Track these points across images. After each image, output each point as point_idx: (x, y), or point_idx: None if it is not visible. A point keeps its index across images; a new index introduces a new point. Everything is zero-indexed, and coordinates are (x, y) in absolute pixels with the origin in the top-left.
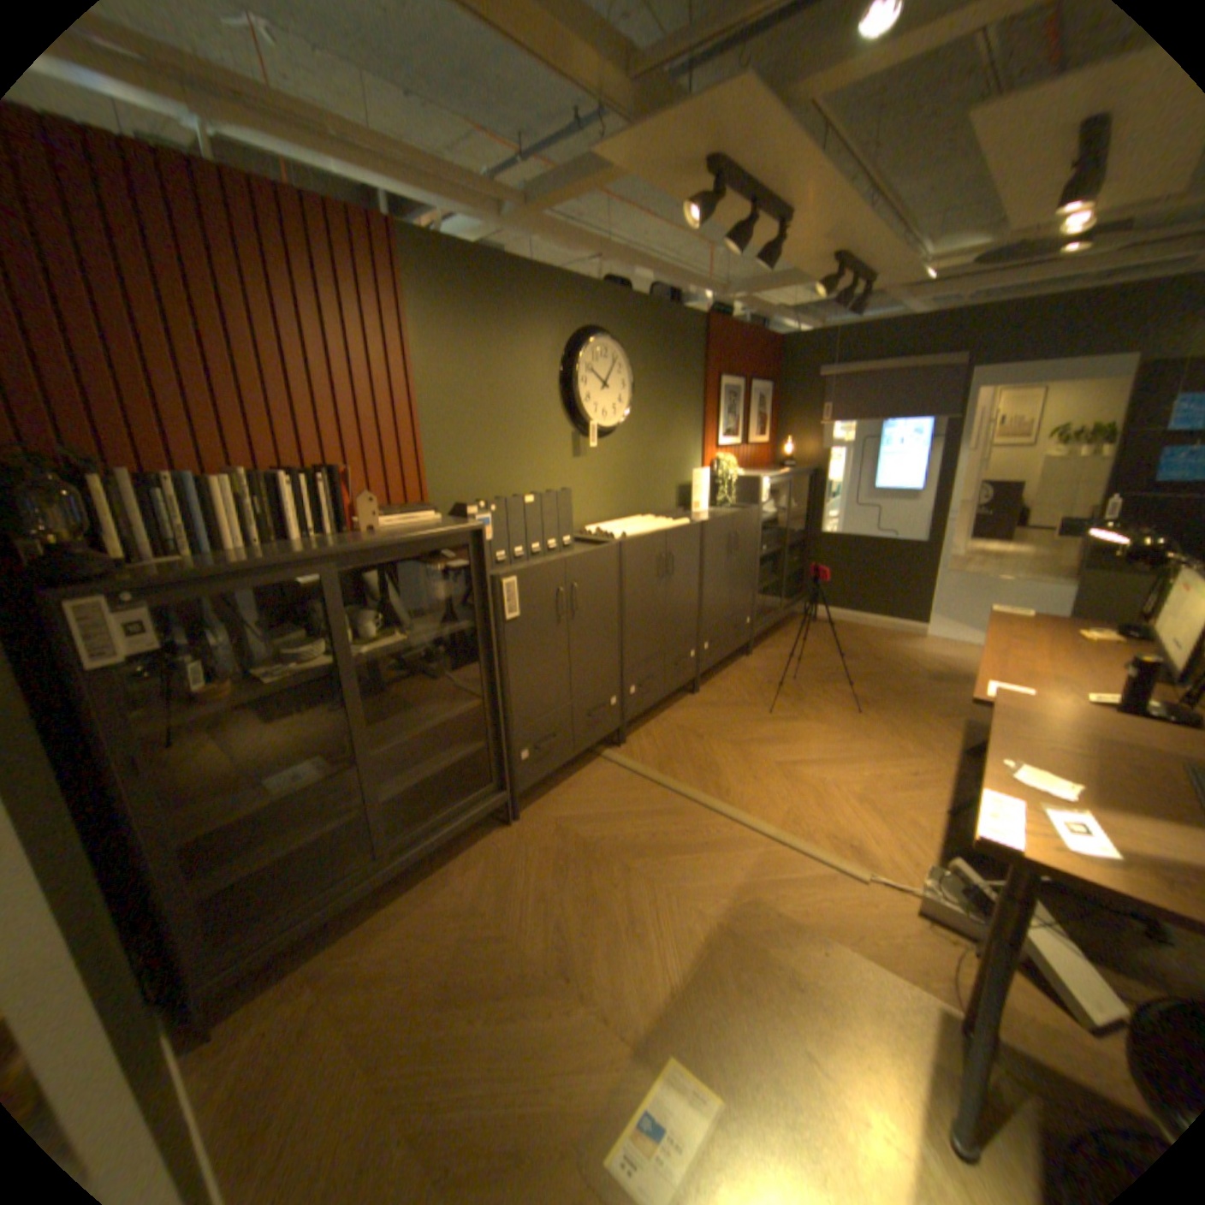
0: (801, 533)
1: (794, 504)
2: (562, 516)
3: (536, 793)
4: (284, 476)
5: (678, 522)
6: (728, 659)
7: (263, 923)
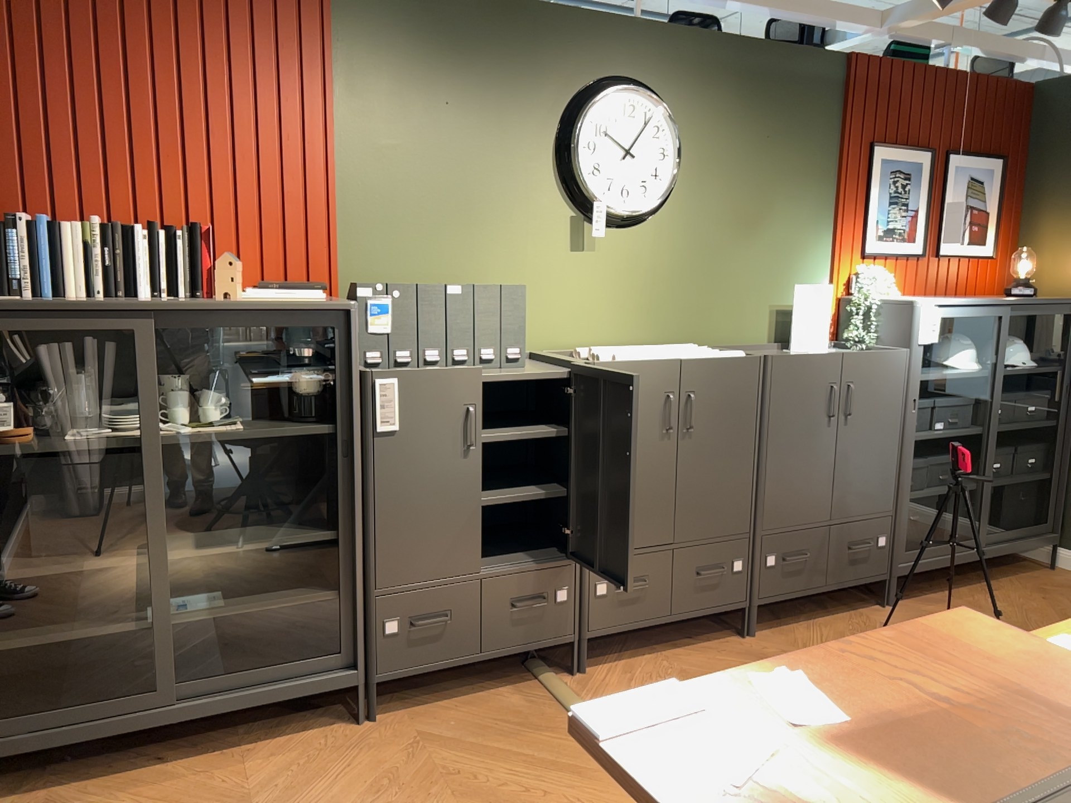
0: (1044, 415)
1: (1030, 362)
2: (517, 320)
3: (419, 698)
4: (142, 230)
5: (723, 353)
6: (848, 603)
7: (27, 719)
